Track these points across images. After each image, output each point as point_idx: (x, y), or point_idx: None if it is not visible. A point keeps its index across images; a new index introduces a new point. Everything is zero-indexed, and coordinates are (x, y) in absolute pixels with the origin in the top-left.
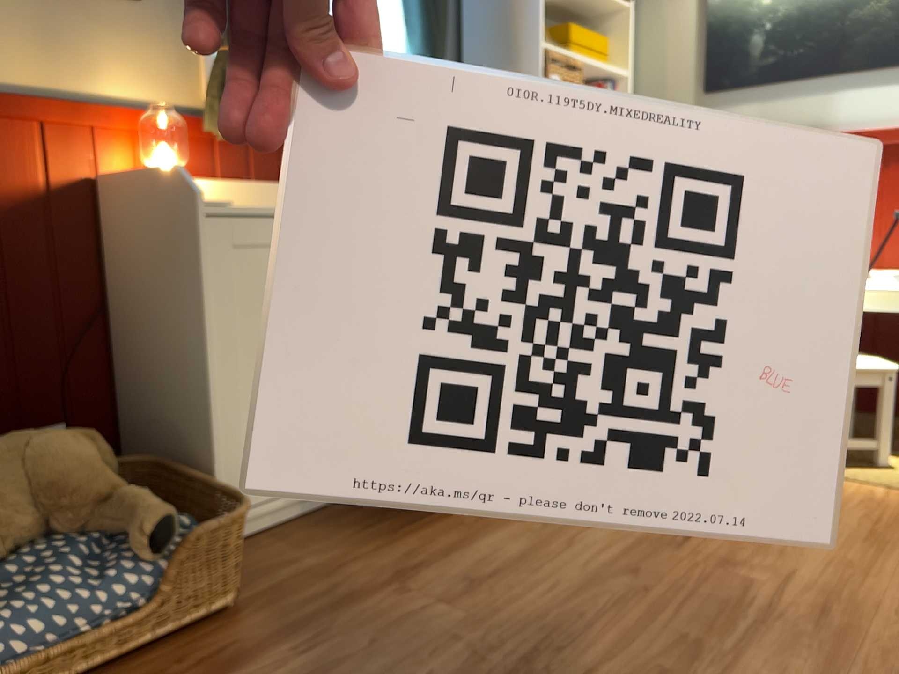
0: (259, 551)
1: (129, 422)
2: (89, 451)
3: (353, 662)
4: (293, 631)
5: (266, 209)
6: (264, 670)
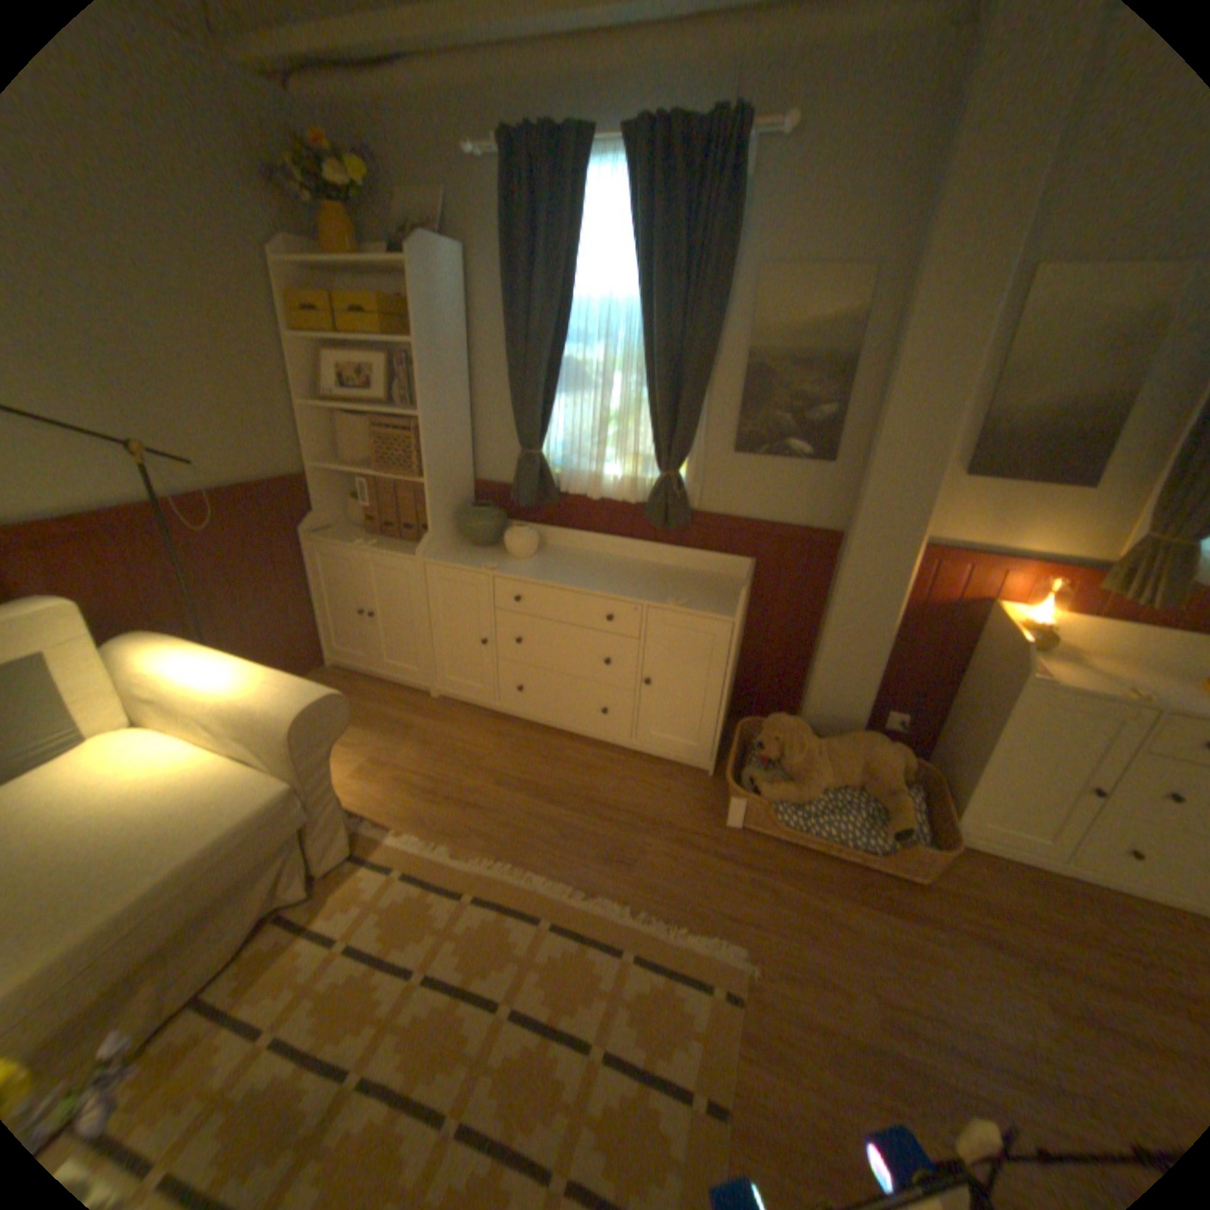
0: (969, 866)
1: (945, 737)
2: (899, 765)
3: (958, 976)
4: (945, 929)
5: (1097, 686)
6: (913, 933)
